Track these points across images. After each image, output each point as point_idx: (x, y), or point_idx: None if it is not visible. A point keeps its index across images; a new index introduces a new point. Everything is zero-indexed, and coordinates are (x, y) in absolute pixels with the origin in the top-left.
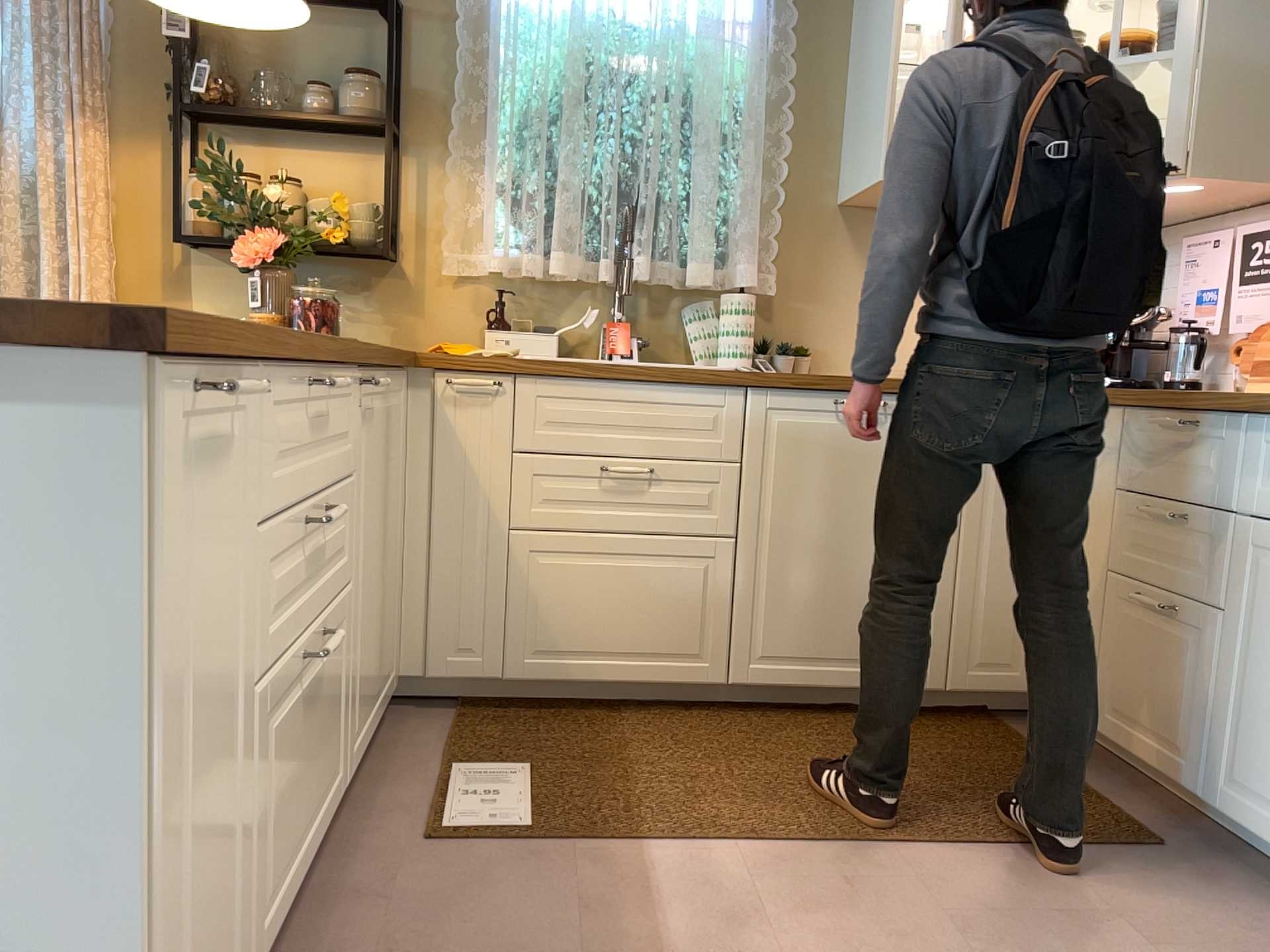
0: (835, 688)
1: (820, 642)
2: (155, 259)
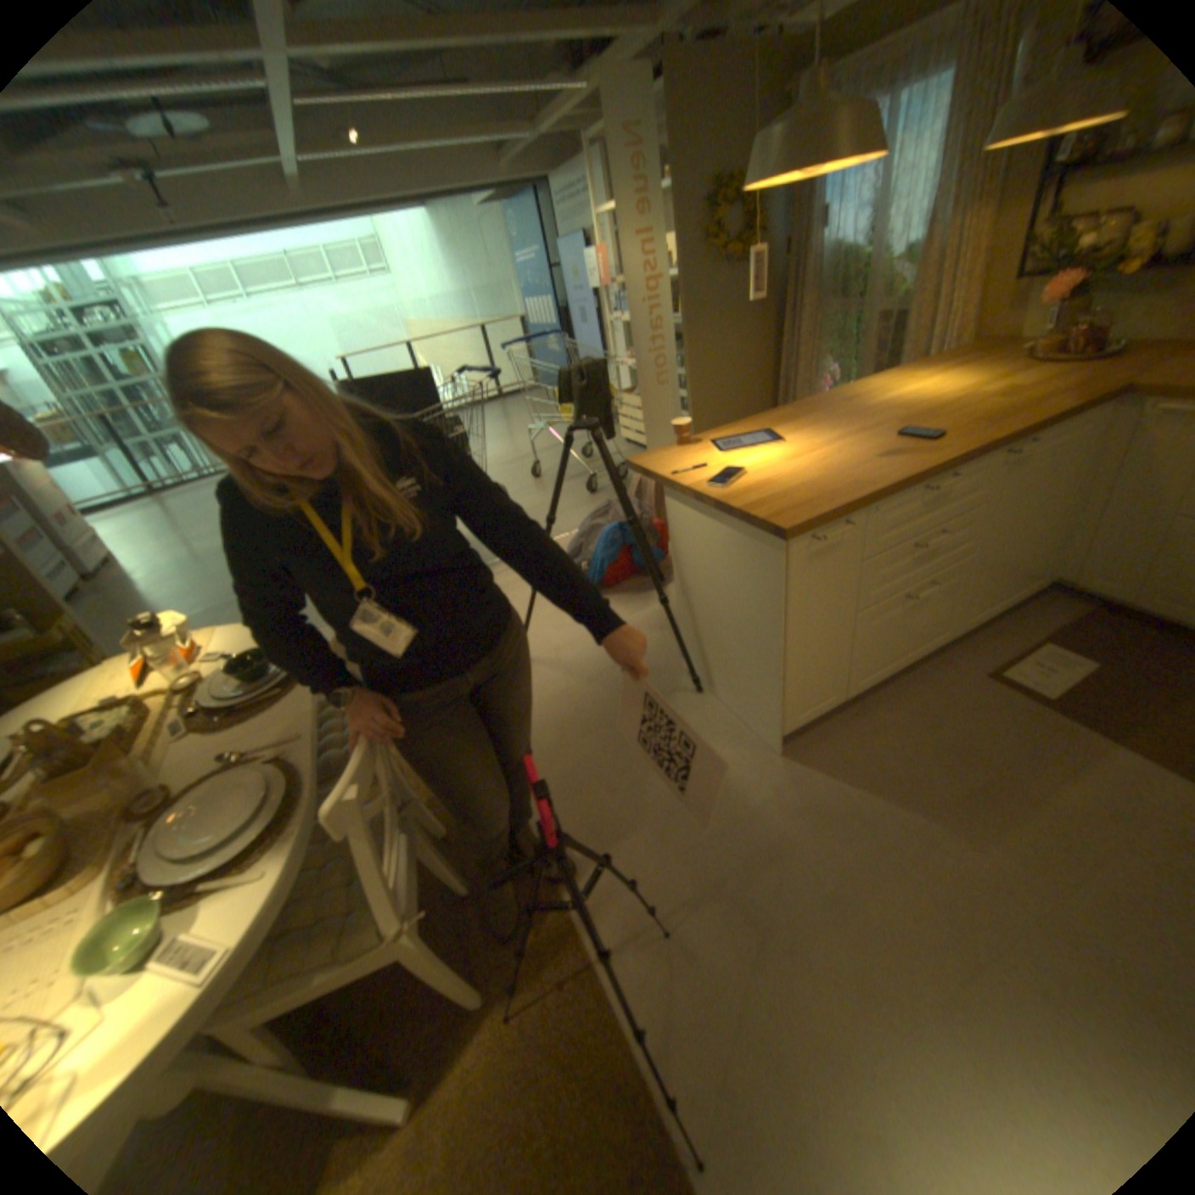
0: None
1: None
2: (1005, 284)
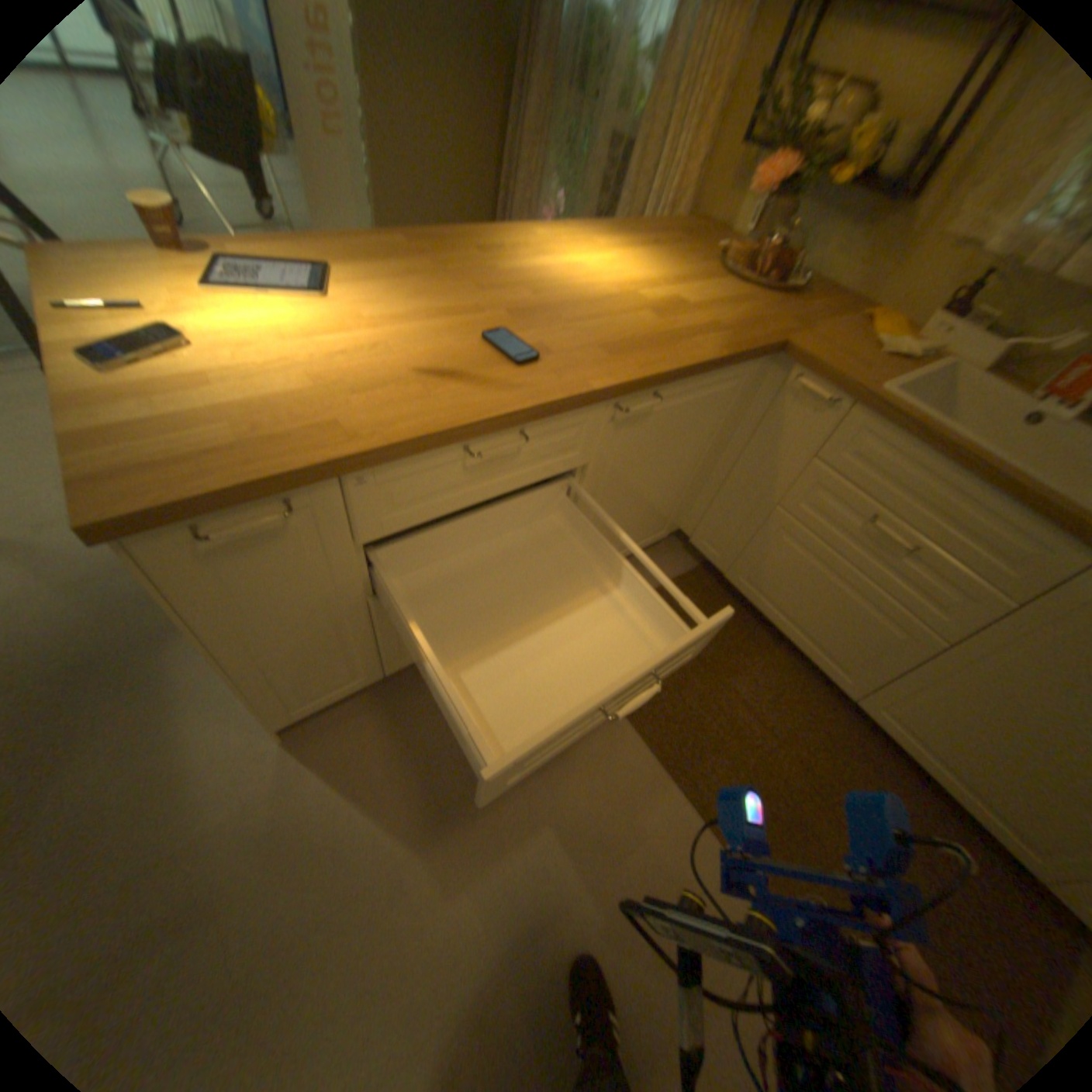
0: (940, 785)
1: (956, 758)
2: (738, 147)
